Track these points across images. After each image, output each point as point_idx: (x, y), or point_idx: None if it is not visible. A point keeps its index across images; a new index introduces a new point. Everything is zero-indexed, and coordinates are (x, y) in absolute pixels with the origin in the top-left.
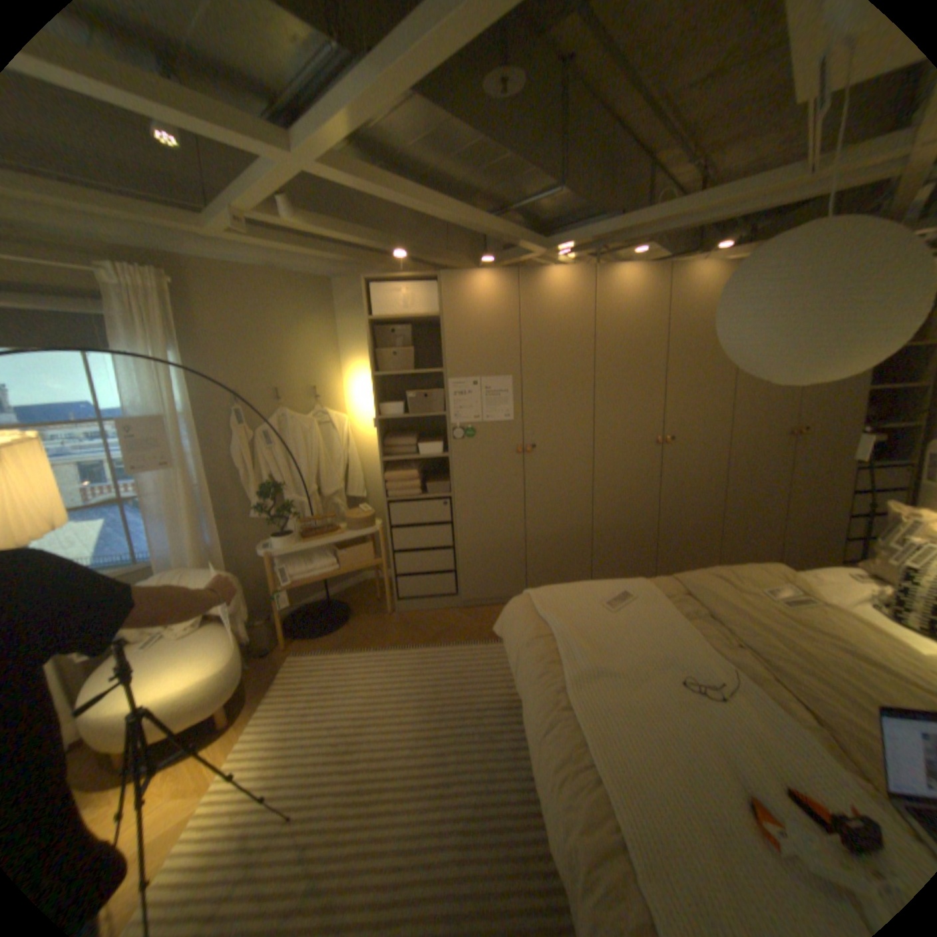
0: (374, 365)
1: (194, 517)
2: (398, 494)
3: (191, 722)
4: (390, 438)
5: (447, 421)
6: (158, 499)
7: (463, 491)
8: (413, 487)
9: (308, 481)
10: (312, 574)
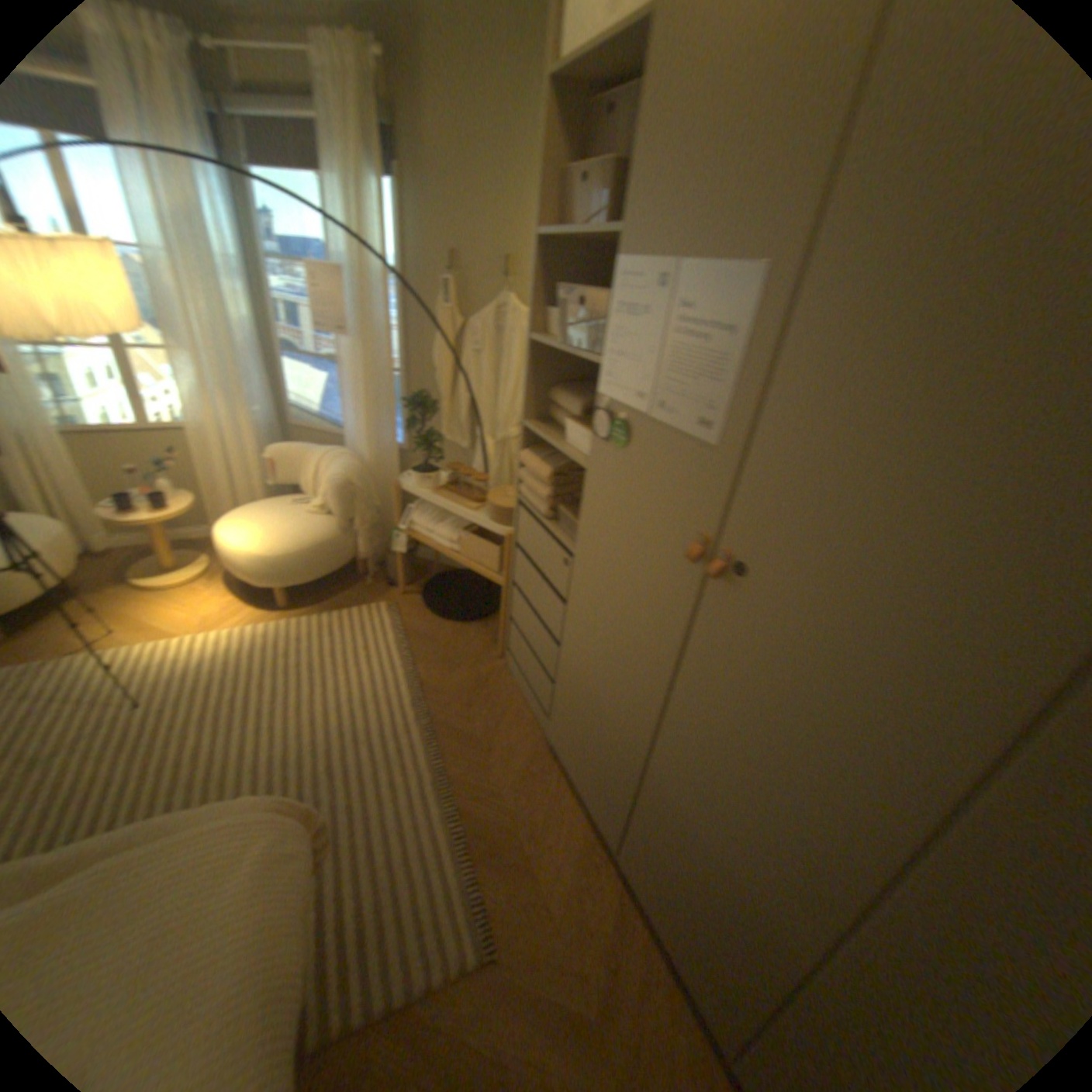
0: (557, 210)
1: (375, 405)
2: (525, 497)
3: (241, 581)
4: (561, 389)
5: (599, 382)
6: (347, 371)
7: (583, 562)
8: (540, 498)
9: (505, 420)
10: (430, 537)
